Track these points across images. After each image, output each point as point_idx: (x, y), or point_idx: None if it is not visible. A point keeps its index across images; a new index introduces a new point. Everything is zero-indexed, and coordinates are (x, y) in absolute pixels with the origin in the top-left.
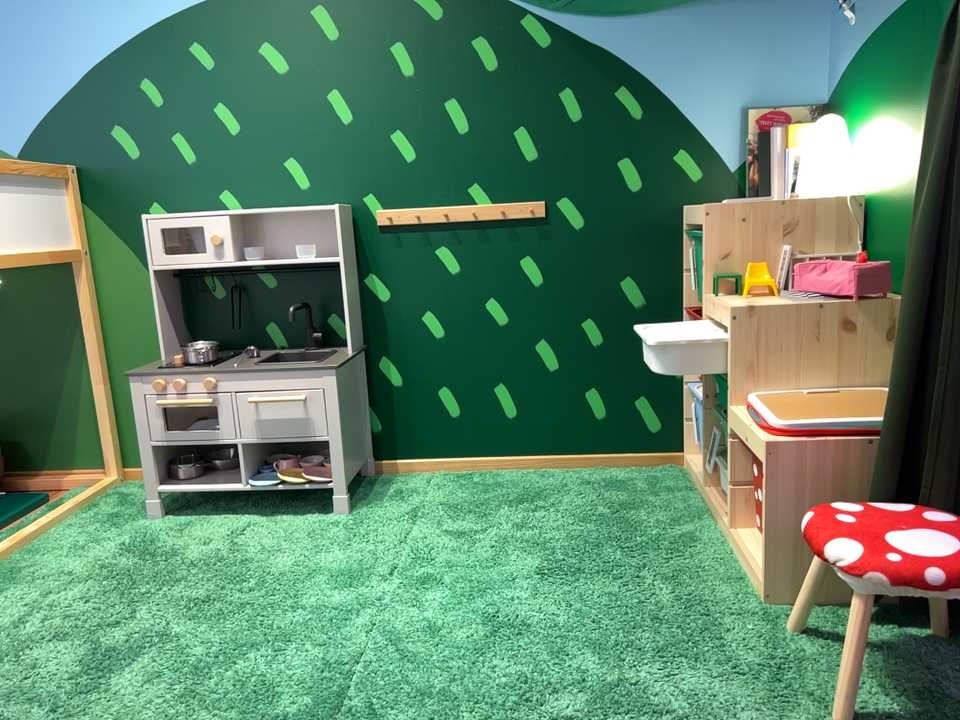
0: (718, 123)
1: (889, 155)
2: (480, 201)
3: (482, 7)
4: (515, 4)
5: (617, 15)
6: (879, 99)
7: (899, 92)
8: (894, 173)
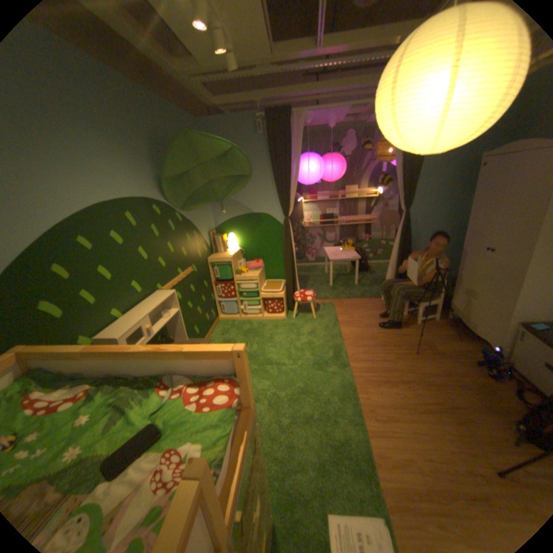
0: (206, 237)
1: (247, 241)
2: (180, 273)
3: (167, 210)
4: (173, 209)
5: (190, 211)
6: (240, 230)
7: (248, 230)
8: (250, 244)
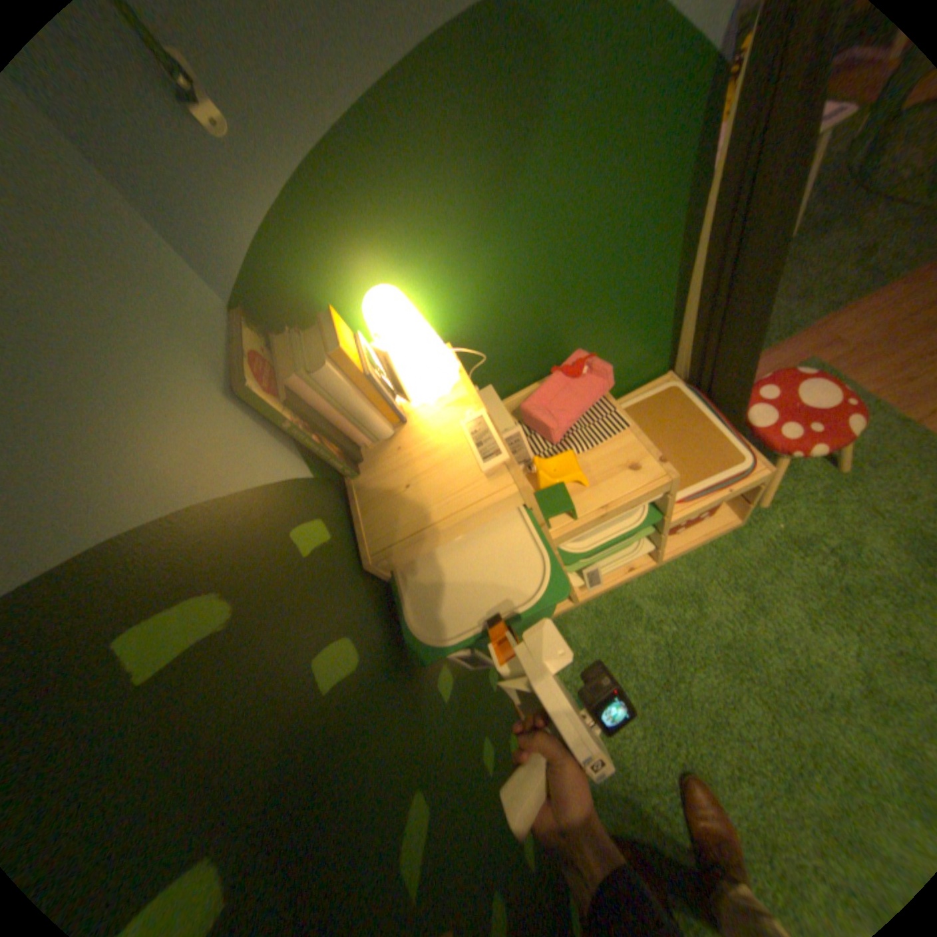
0: (250, 439)
1: (473, 278)
2: None
3: None
4: None
5: None
6: (414, 224)
7: (466, 195)
8: (494, 289)
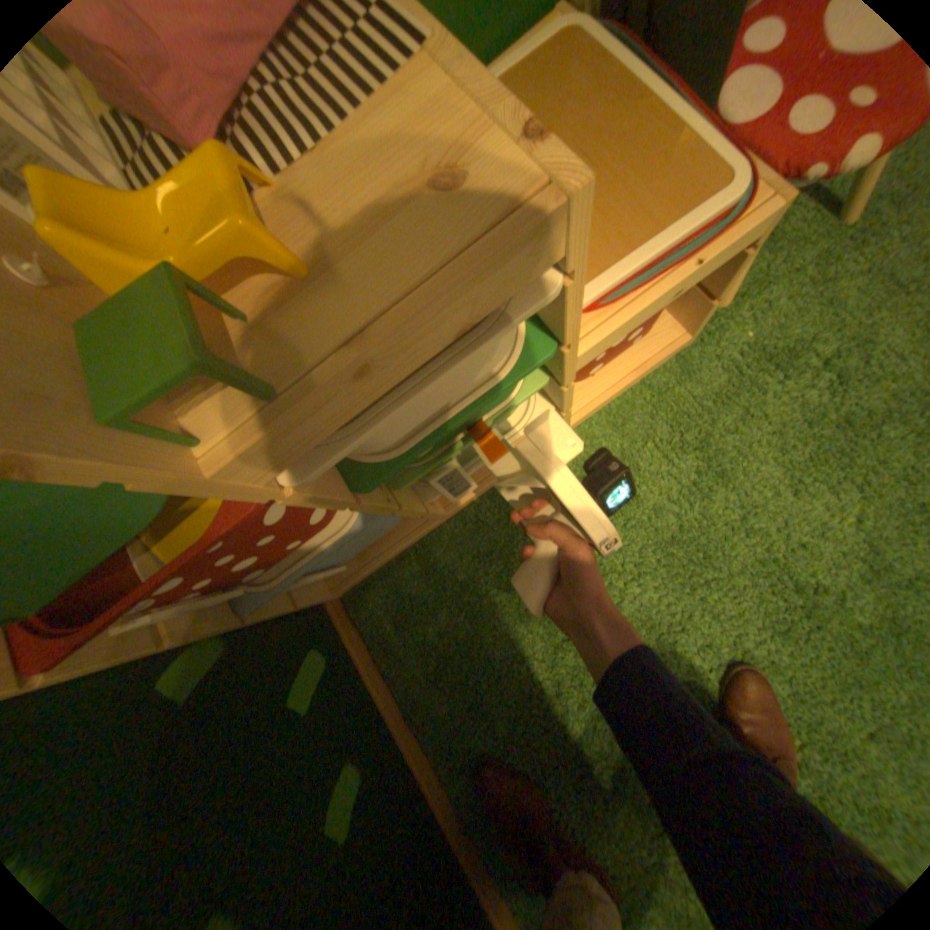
0: None
1: None
2: None
3: None
4: None
5: None
6: None
7: None
8: None
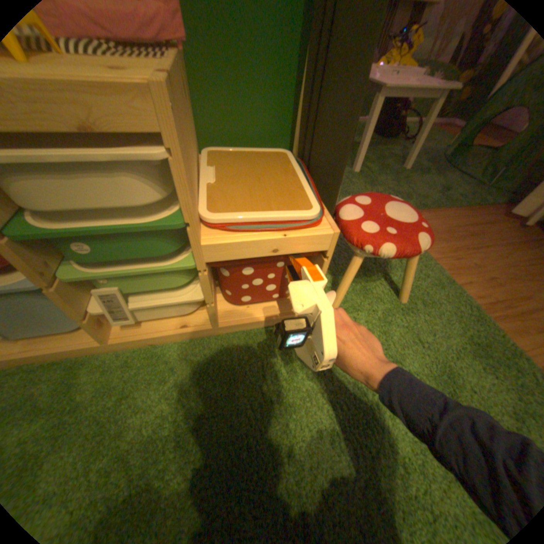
0: None
1: None
2: None
3: None
4: None
5: None
6: None
7: None
8: None
